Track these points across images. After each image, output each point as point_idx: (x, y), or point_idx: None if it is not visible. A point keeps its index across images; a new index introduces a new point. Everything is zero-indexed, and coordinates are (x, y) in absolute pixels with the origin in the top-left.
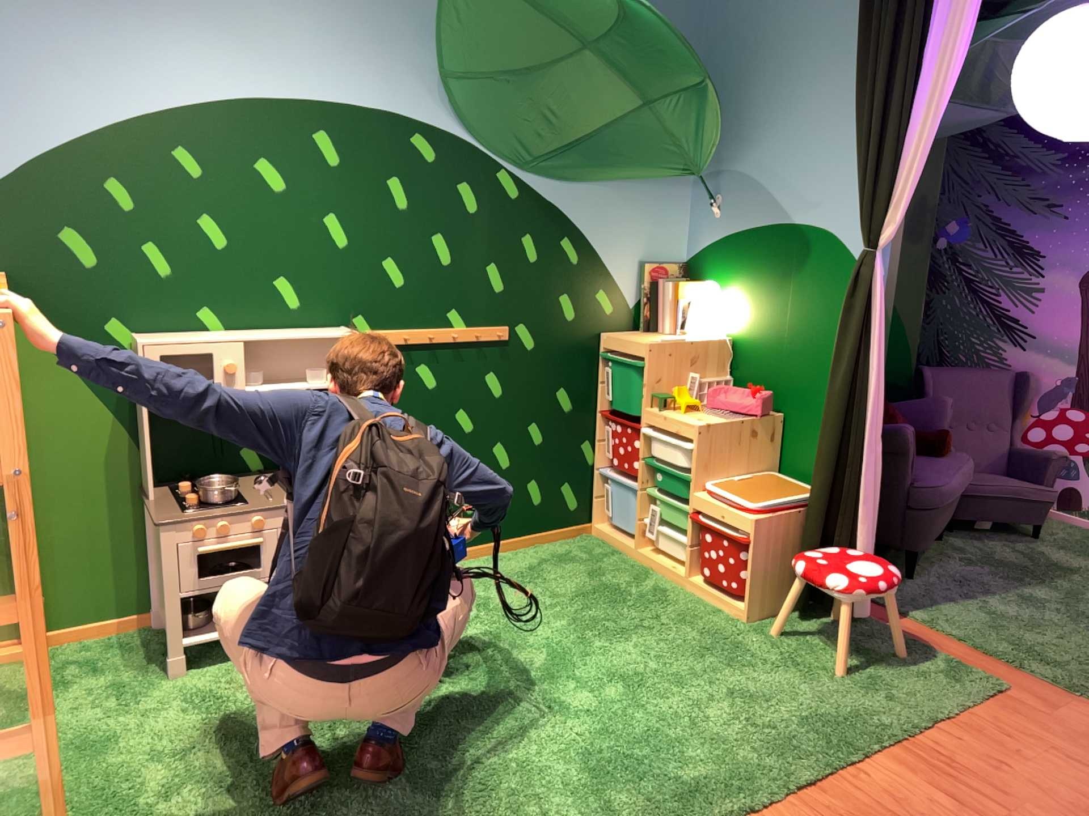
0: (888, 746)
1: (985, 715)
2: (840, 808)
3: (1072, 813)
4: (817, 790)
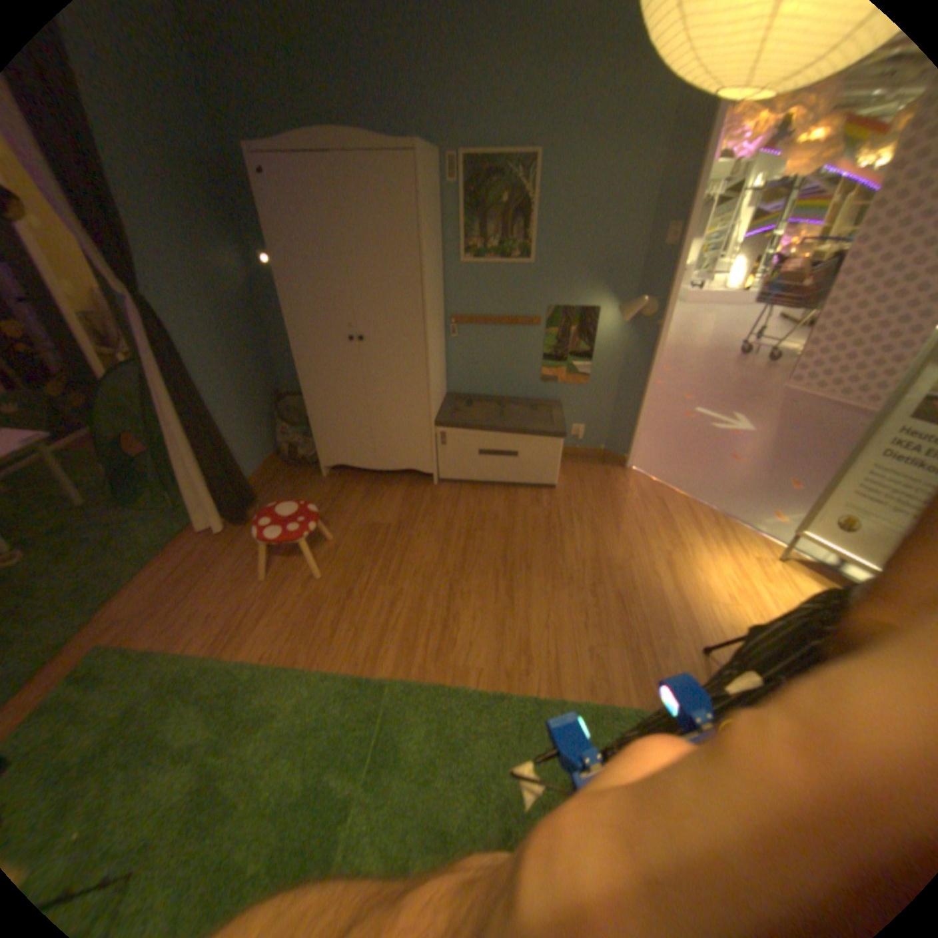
0: (229, 653)
1: (156, 633)
2: (310, 641)
3: (247, 578)
4: (302, 656)
